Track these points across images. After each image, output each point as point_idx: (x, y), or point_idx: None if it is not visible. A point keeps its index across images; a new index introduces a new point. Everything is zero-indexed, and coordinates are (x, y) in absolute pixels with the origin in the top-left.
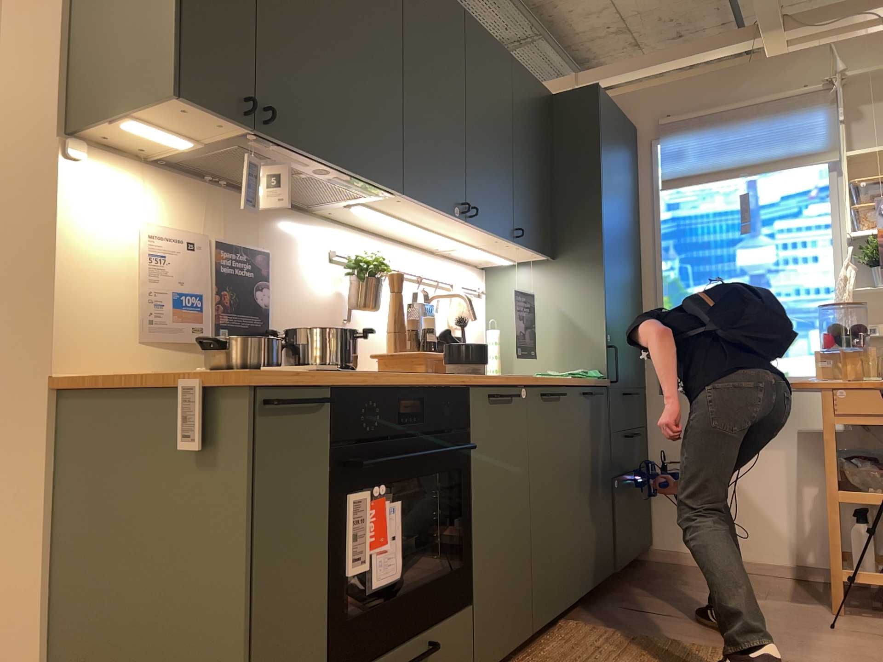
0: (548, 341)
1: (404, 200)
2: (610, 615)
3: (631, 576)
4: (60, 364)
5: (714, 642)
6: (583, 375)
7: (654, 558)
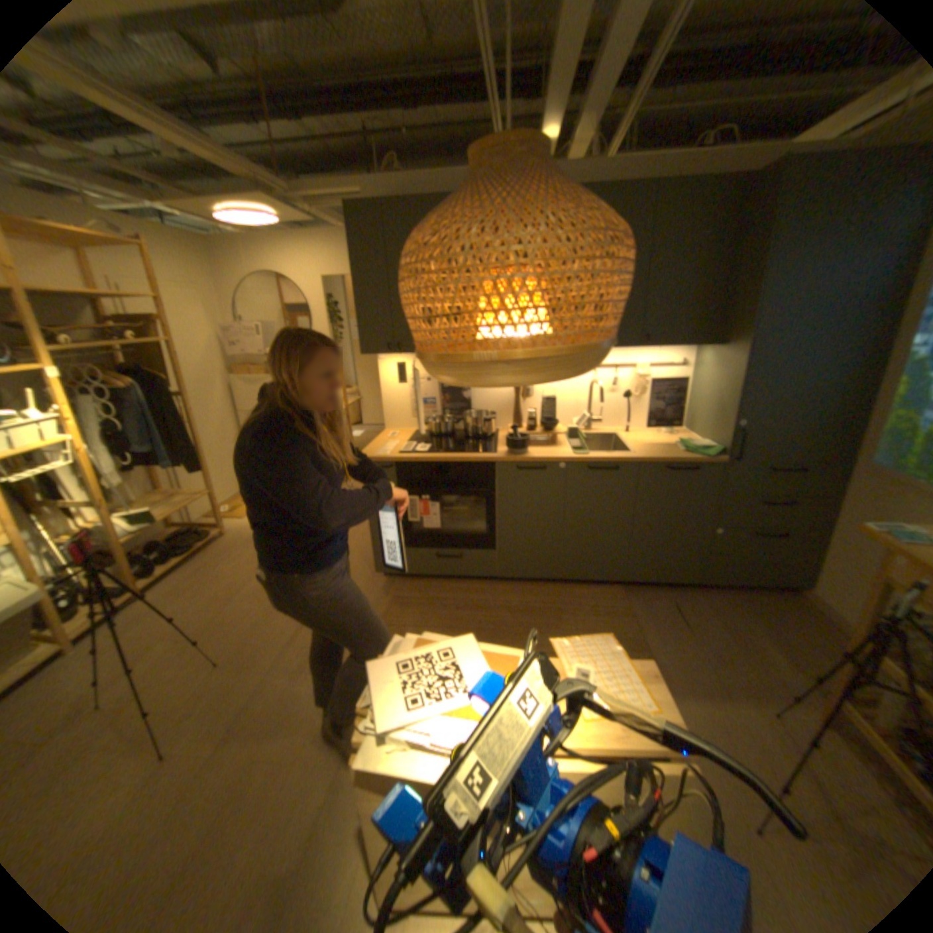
0: (708, 413)
1: None
2: (655, 603)
3: (749, 598)
4: (386, 427)
5: (663, 652)
6: (693, 451)
7: (810, 600)
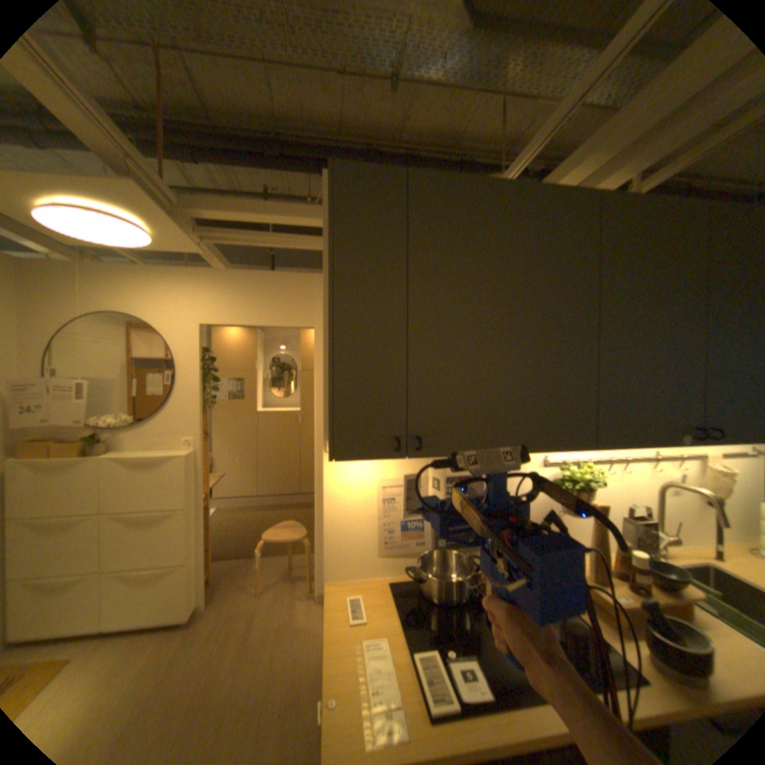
0: None
1: (604, 445)
2: None
3: None
4: (327, 577)
5: None
6: None
7: None
